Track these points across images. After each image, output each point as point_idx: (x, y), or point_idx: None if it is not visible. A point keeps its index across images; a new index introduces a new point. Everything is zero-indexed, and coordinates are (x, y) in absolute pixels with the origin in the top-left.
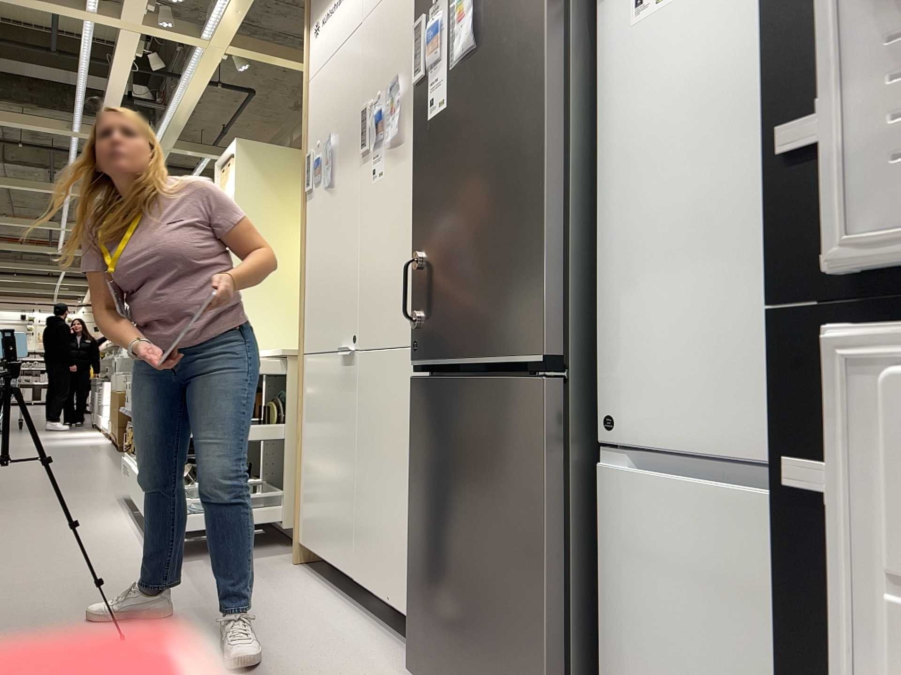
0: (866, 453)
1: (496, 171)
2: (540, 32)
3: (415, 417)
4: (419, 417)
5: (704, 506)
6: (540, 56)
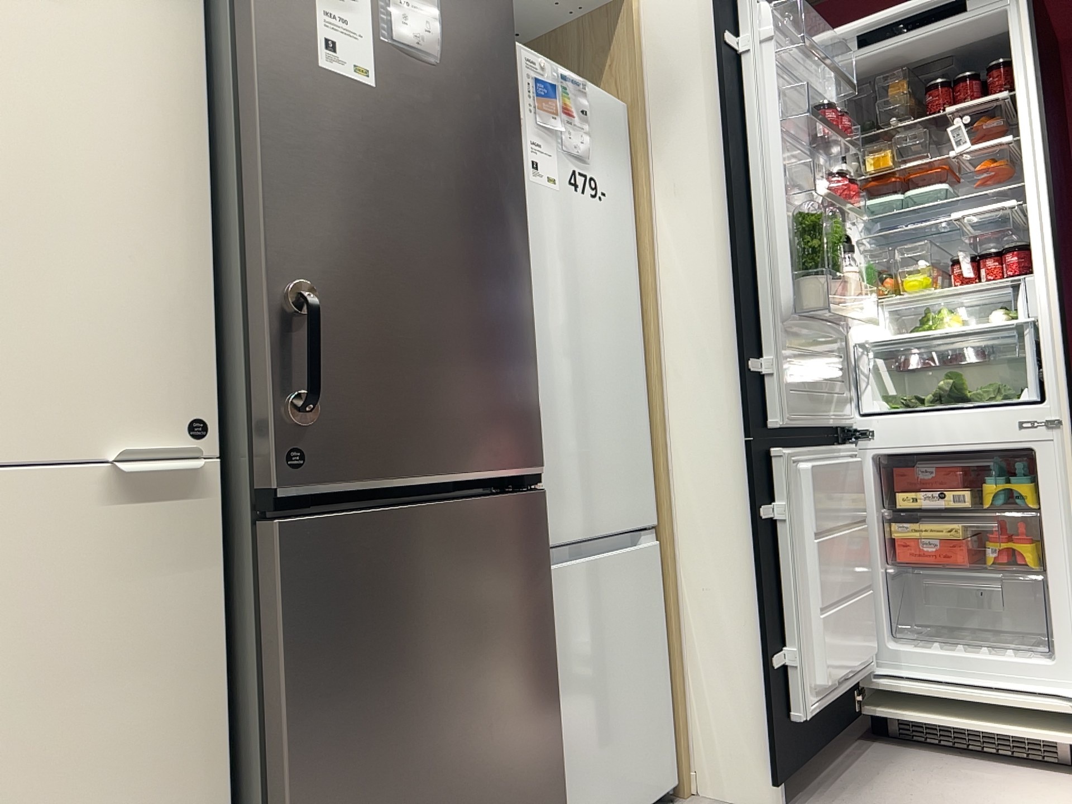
0: (790, 490)
1: (475, 244)
2: (516, 132)
3: (295, 593)
4: (315, 588)
5: (595, 571)
6: (517, 157)
